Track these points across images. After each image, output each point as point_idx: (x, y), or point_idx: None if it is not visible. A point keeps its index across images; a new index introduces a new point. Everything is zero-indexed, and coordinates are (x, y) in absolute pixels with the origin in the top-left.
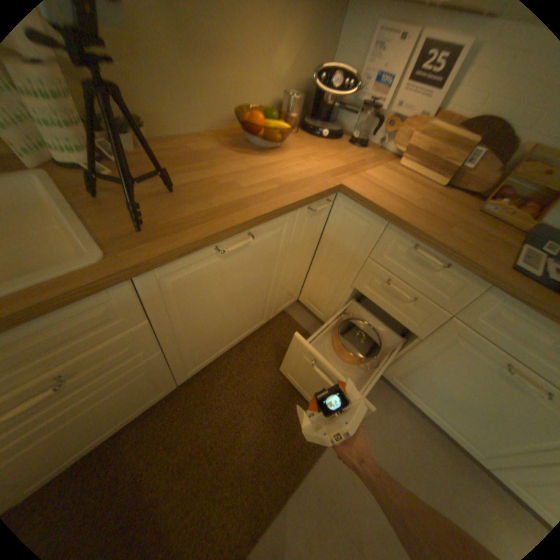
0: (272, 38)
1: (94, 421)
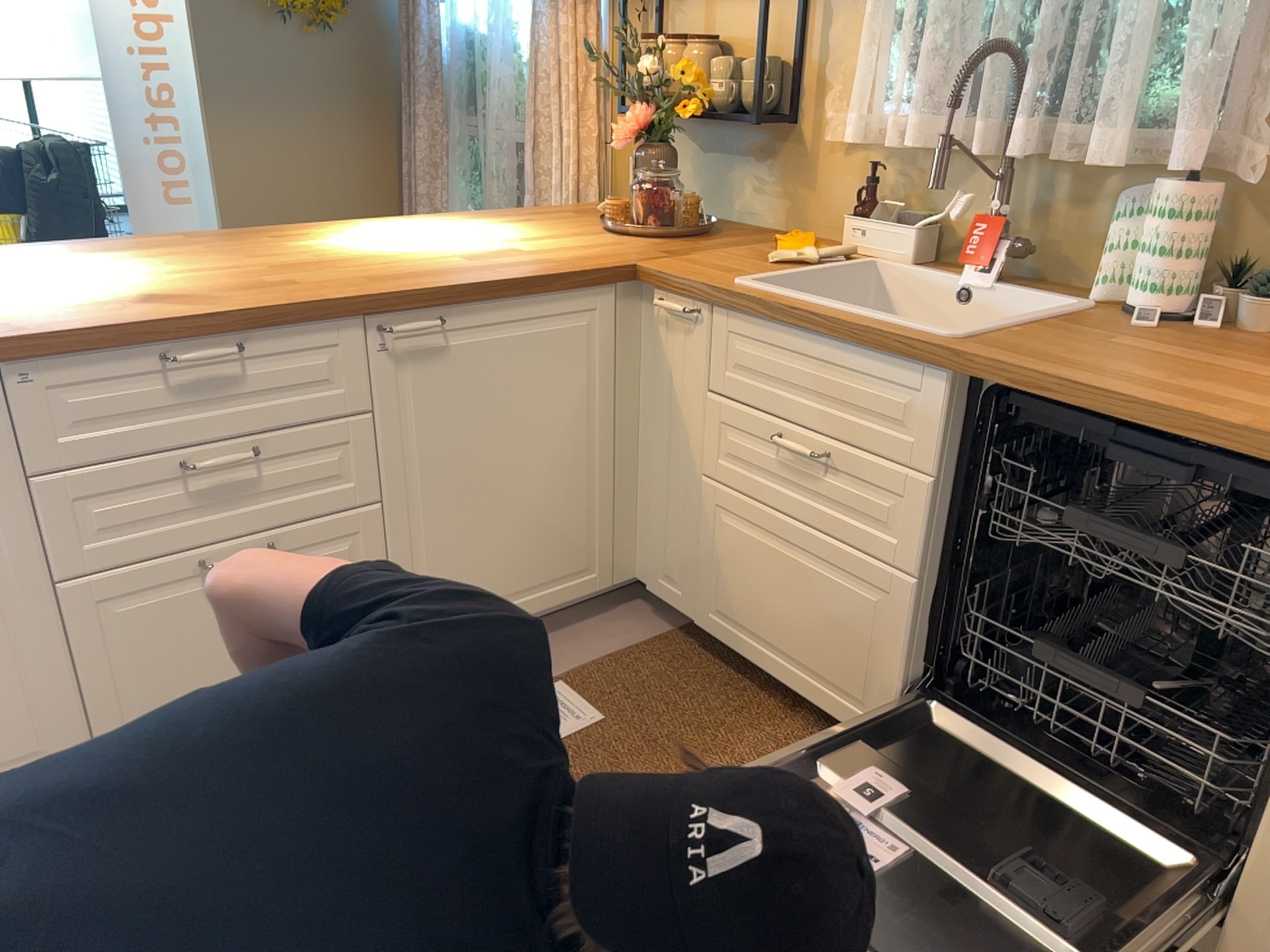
0: None
1: (797, 597)
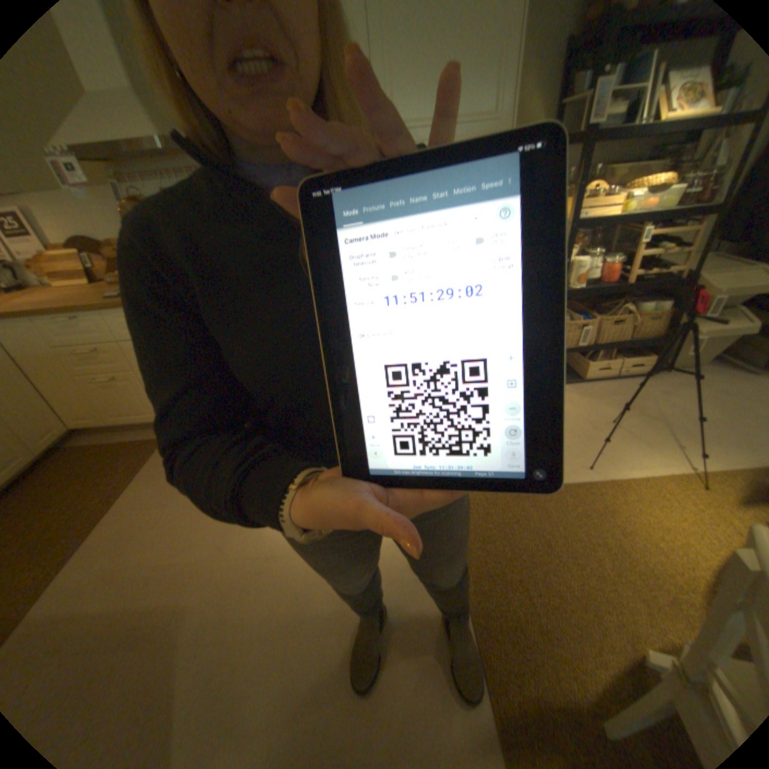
0: None
1: None
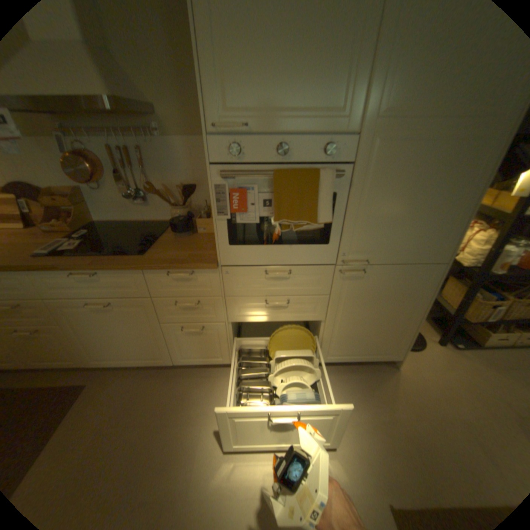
0: None
1: None
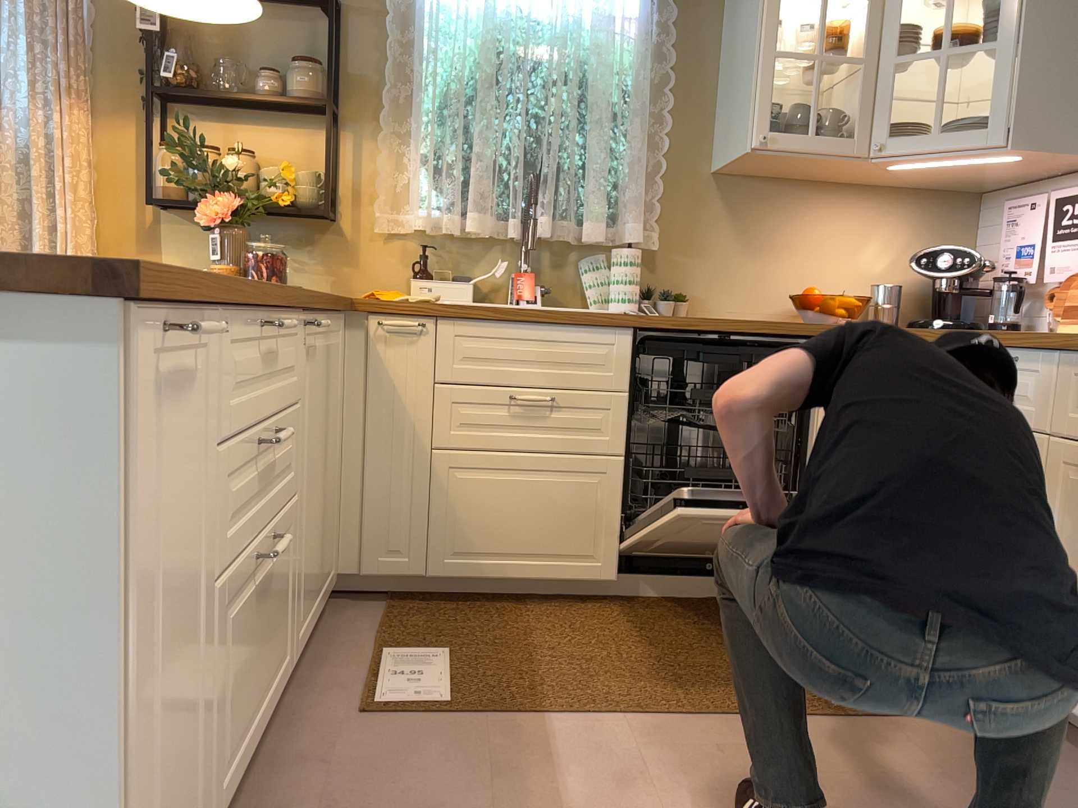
0: (855, 237)
1: (533, 508)
